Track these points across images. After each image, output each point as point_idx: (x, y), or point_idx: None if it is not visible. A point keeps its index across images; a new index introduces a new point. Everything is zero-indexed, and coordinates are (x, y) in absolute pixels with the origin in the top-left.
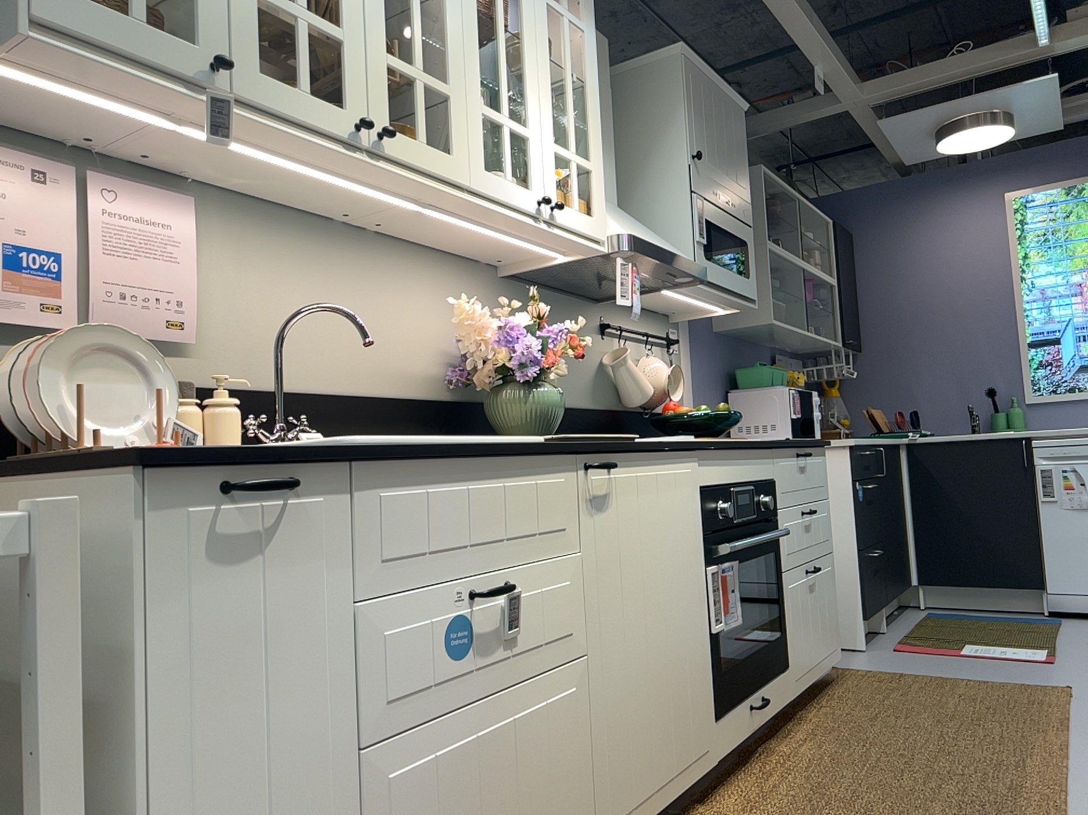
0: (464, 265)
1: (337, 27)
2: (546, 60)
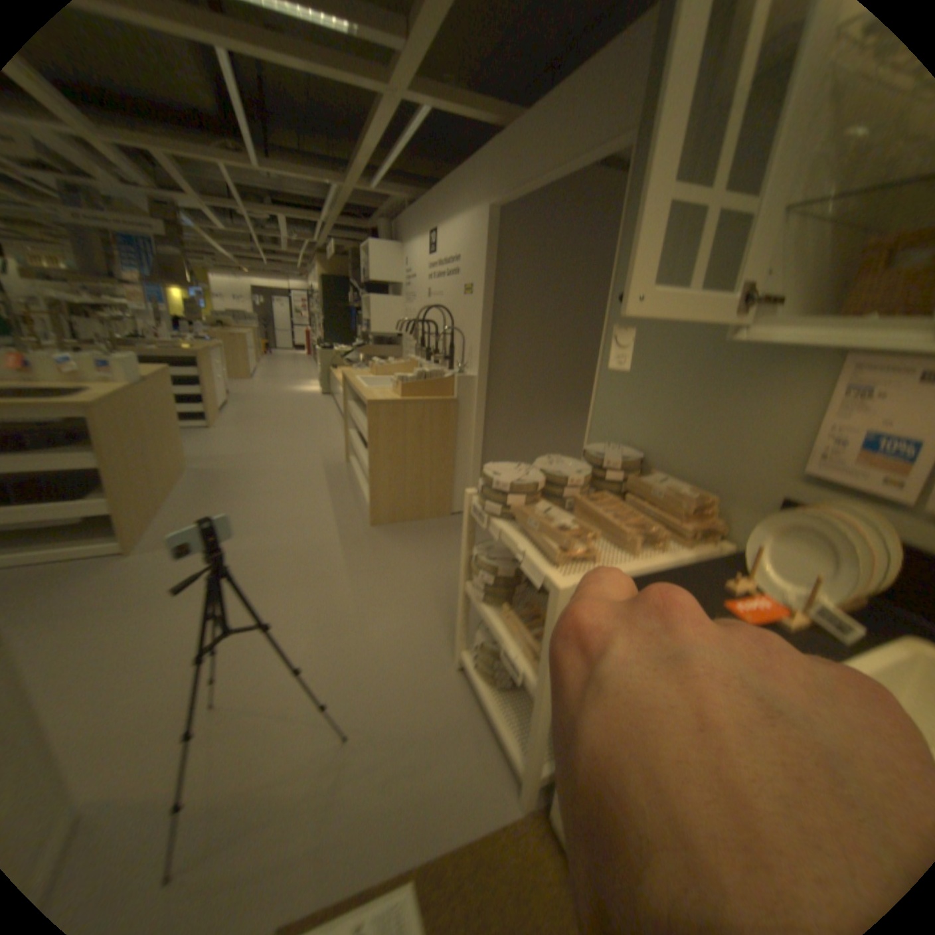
0: None
1: None
2: None
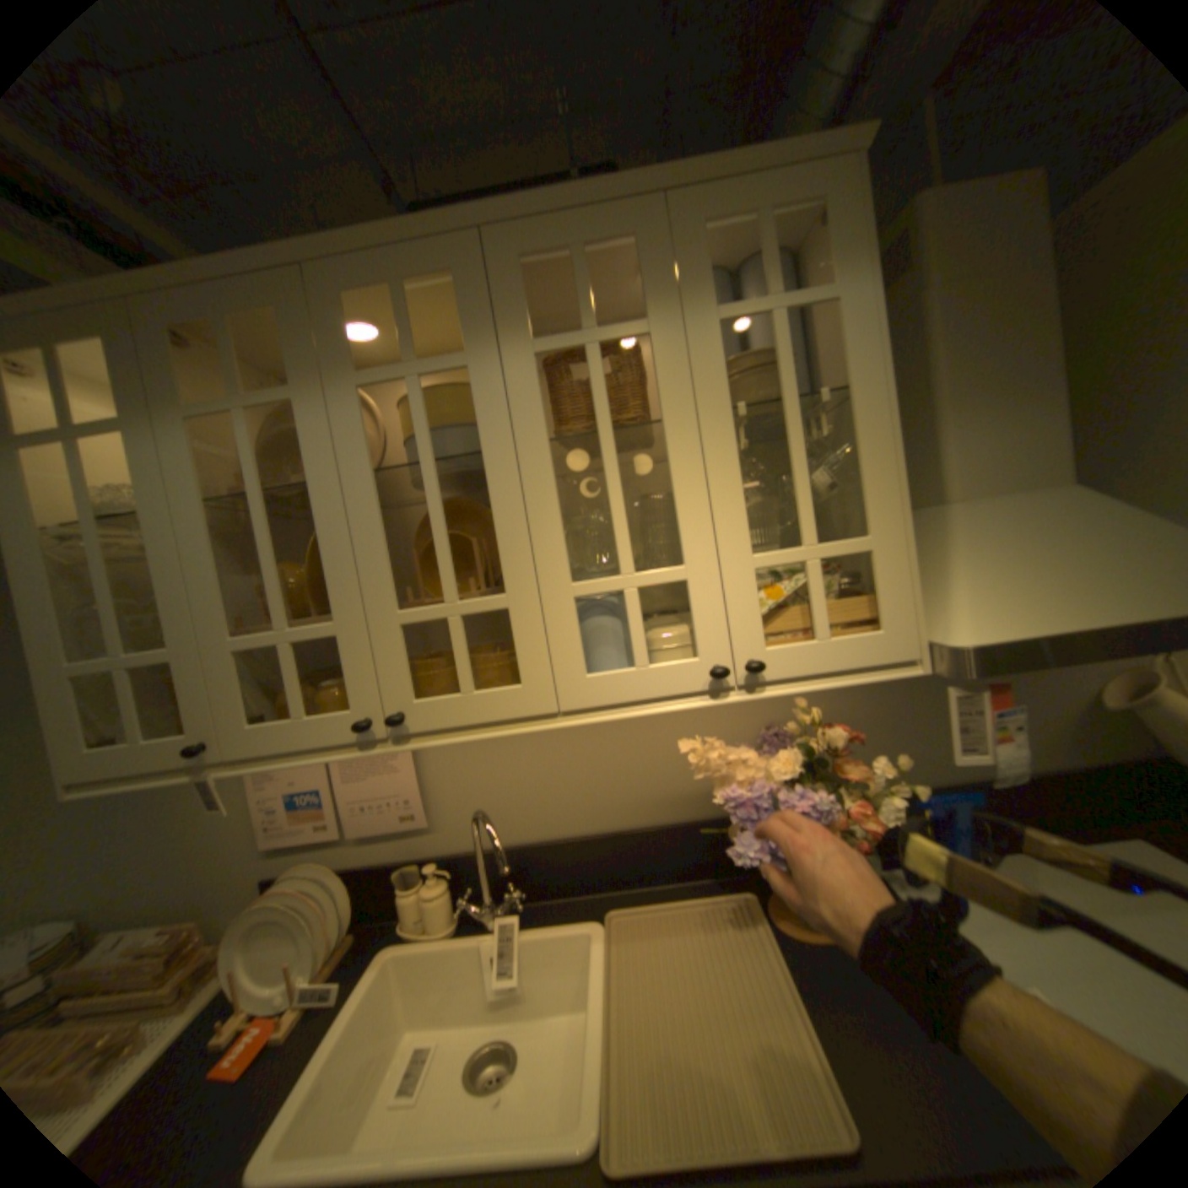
0: None
1: (326, 624)
2: (721, 425)
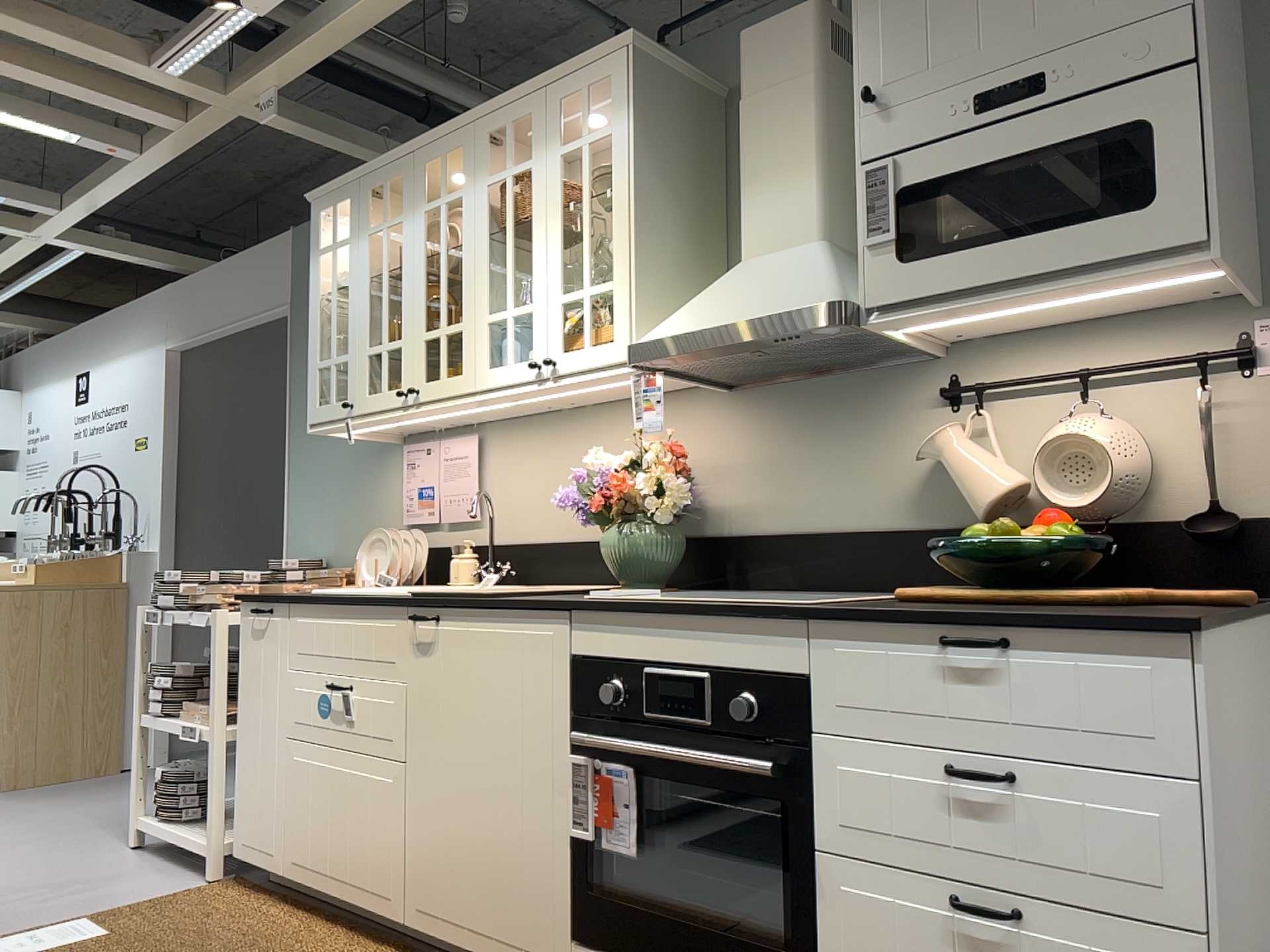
0: (679, 397)
1: (399, 340)
2: (554, 217)
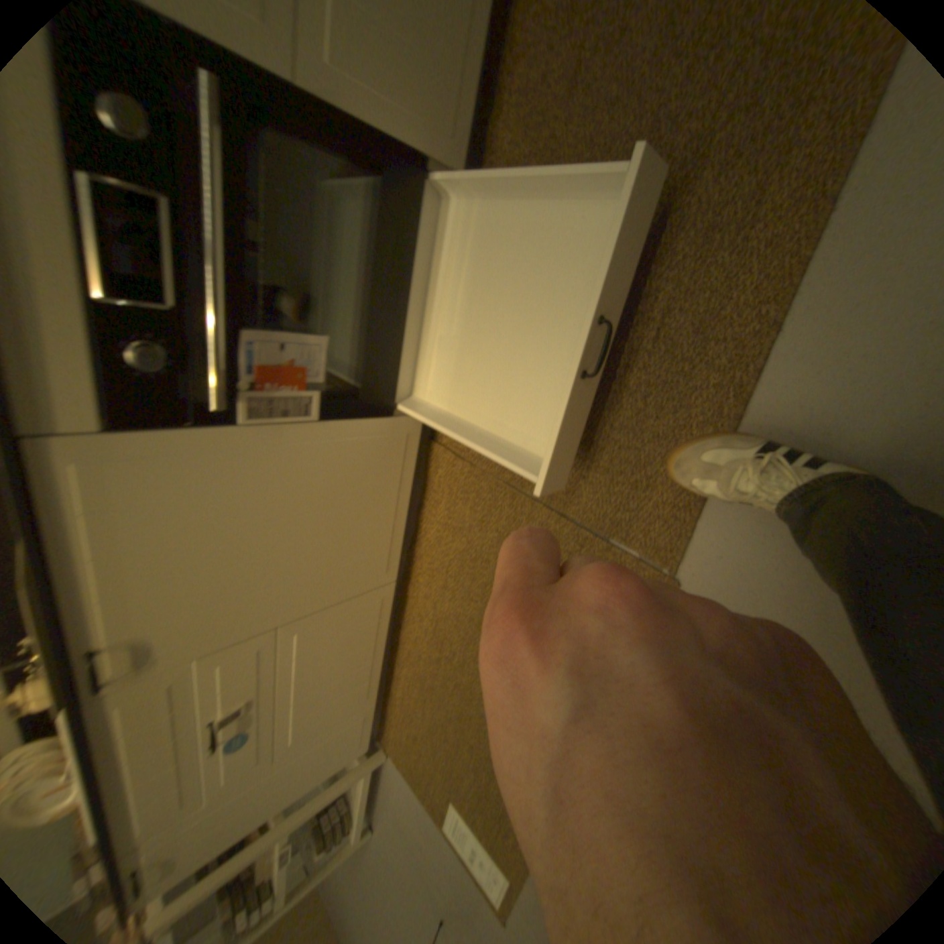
0: None
1: None
2: None
